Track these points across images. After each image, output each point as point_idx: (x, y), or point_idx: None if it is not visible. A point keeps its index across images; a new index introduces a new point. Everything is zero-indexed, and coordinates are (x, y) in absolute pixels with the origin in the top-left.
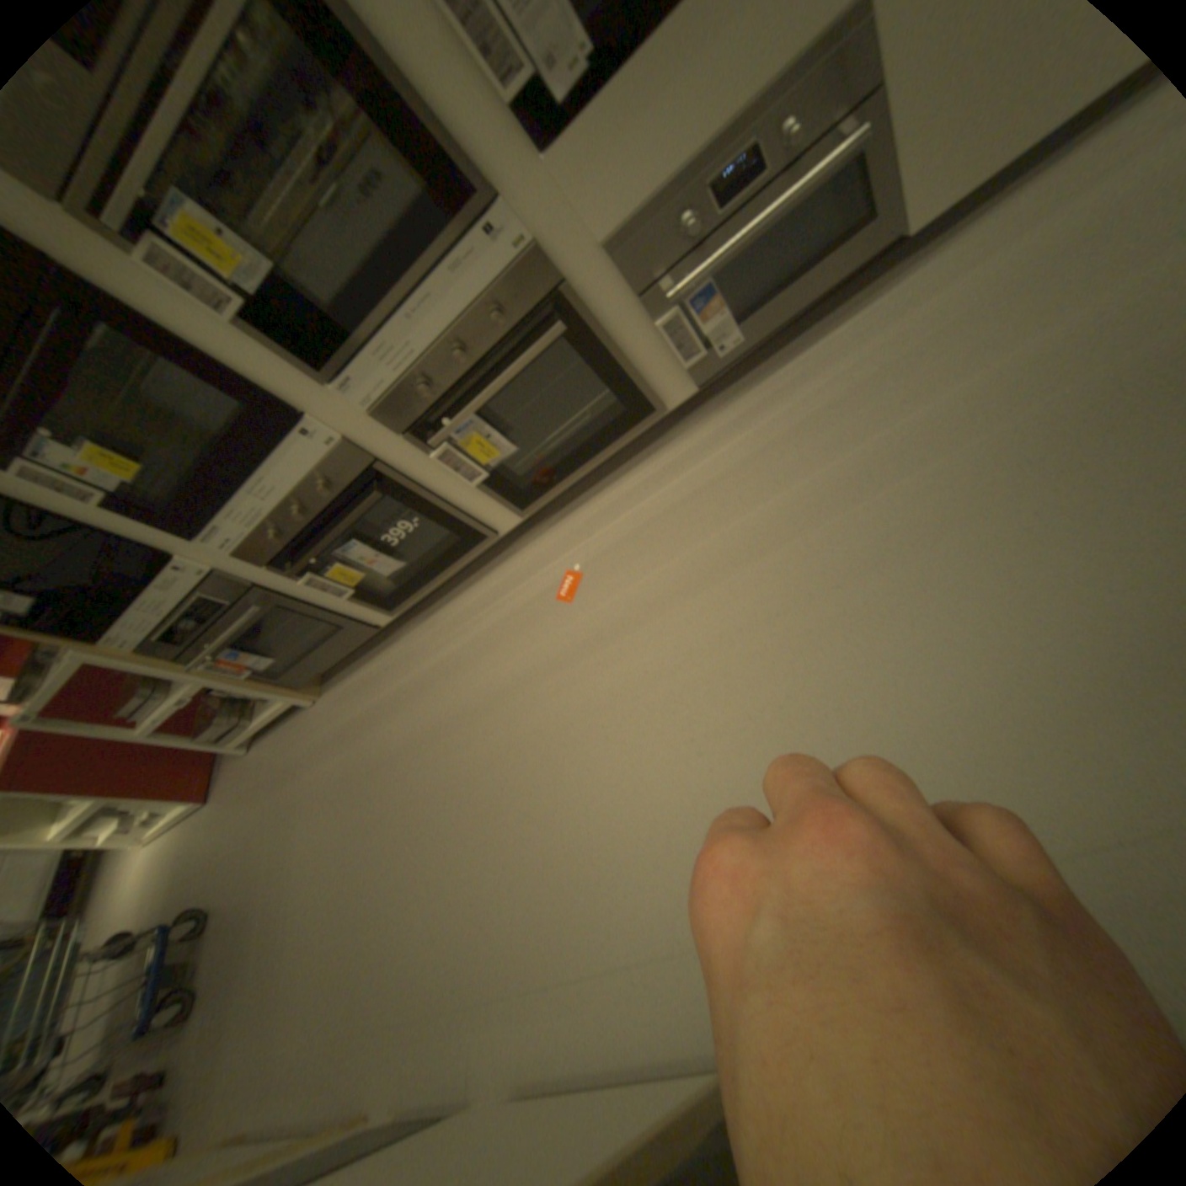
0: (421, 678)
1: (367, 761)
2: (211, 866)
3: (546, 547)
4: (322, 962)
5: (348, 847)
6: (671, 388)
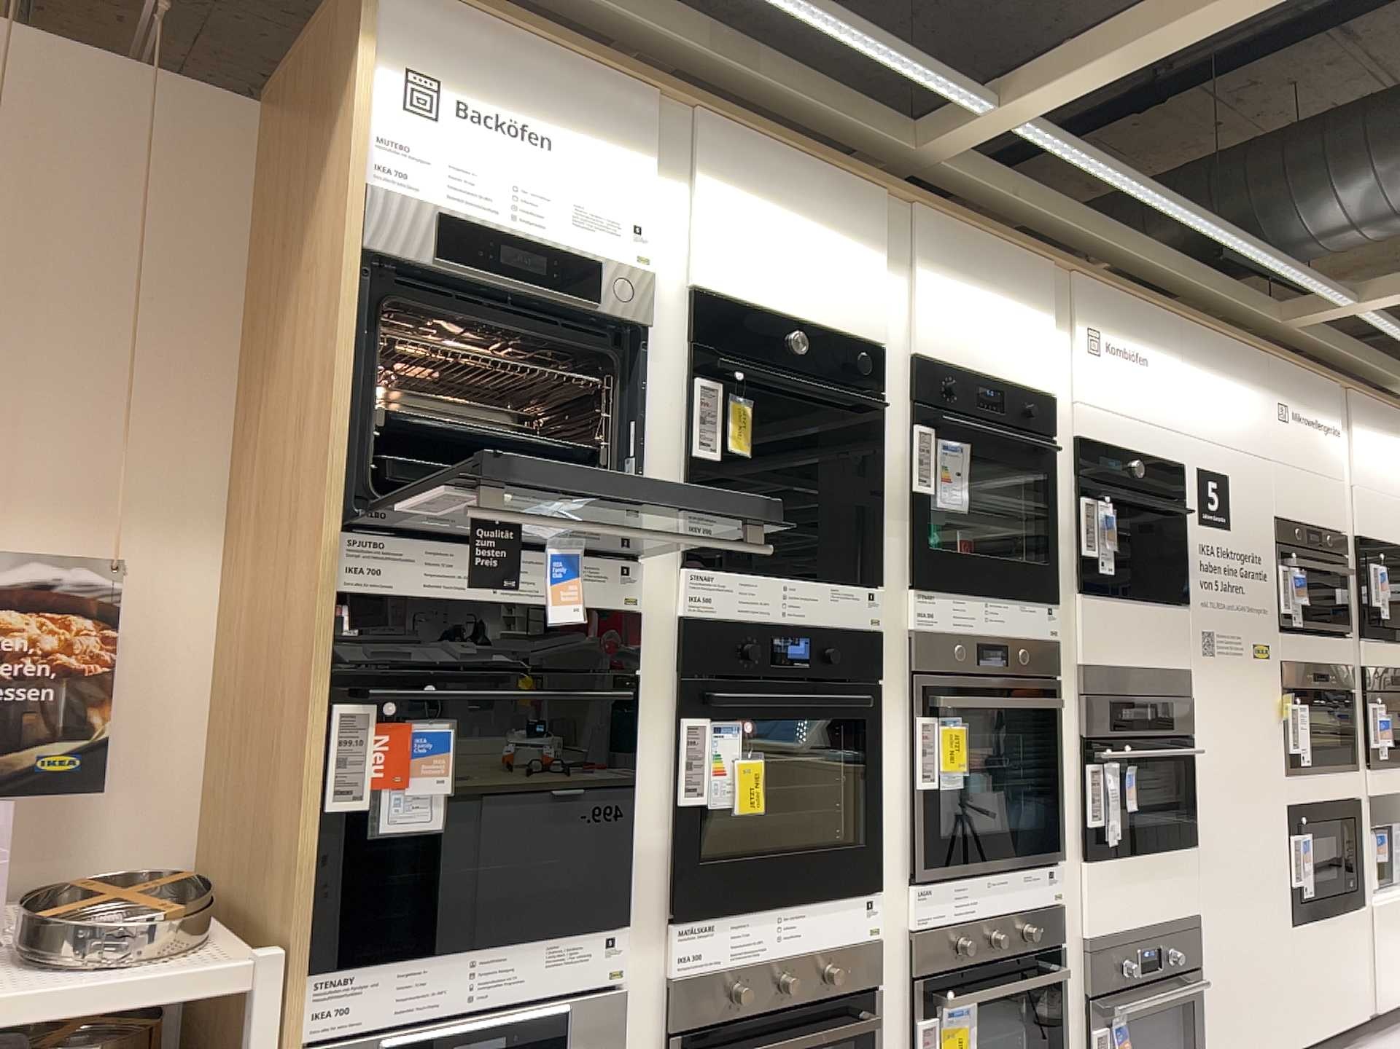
0: None
1: None
2: None
3: None
4: None
5: None
6: None
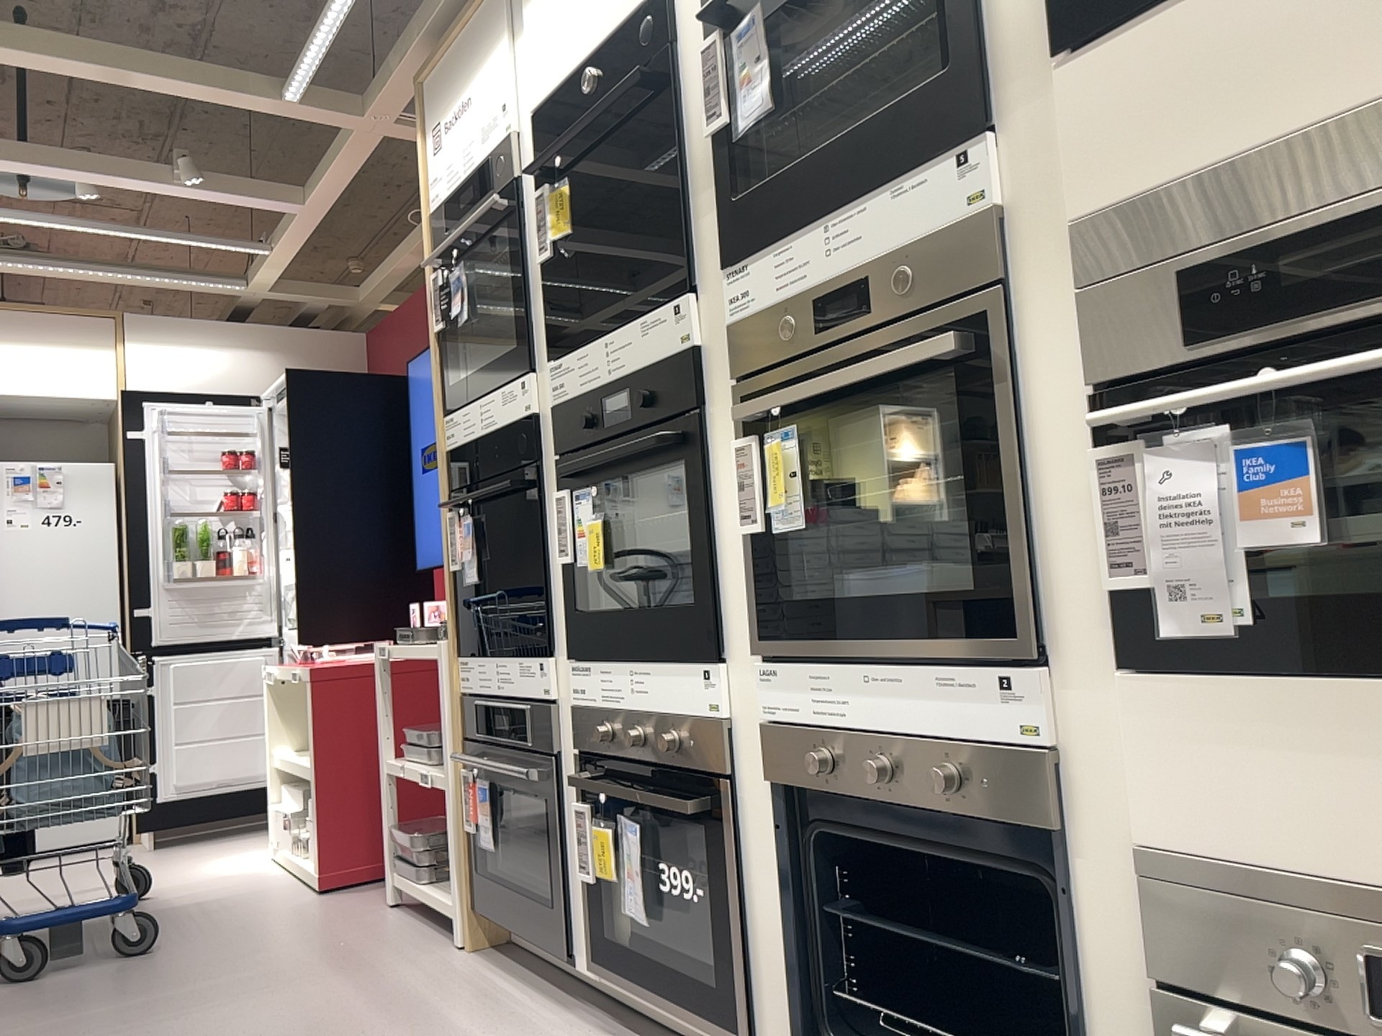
0: None
1: None
2: (223, 926)
3: None
4: None
5: None
6: None
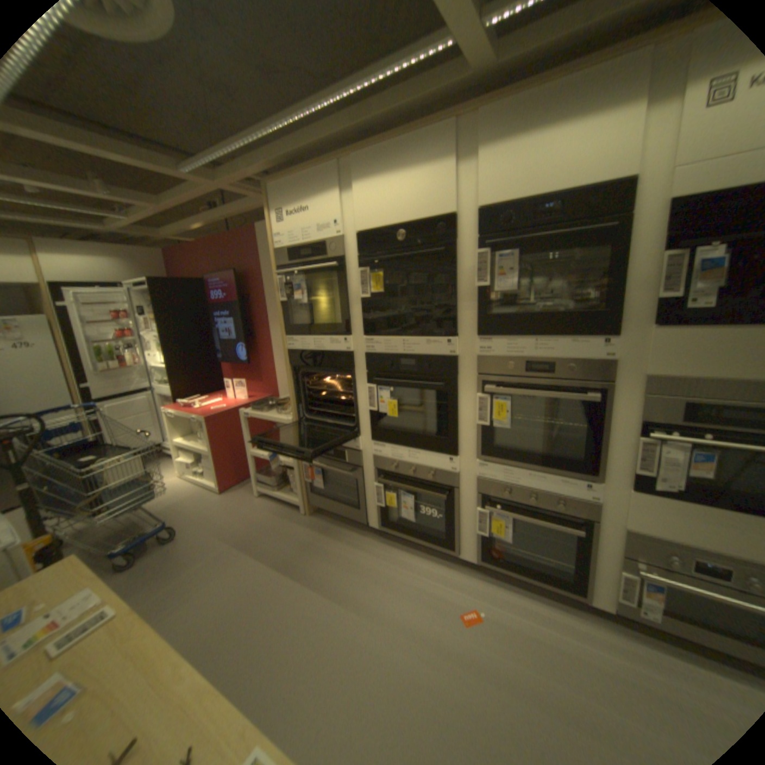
0: (360, 566)
1: (302, 570)
2: (192, 522)
3: (472, 586)
4: (195, 634)
5: (258, 596)
6: (601, 600)
